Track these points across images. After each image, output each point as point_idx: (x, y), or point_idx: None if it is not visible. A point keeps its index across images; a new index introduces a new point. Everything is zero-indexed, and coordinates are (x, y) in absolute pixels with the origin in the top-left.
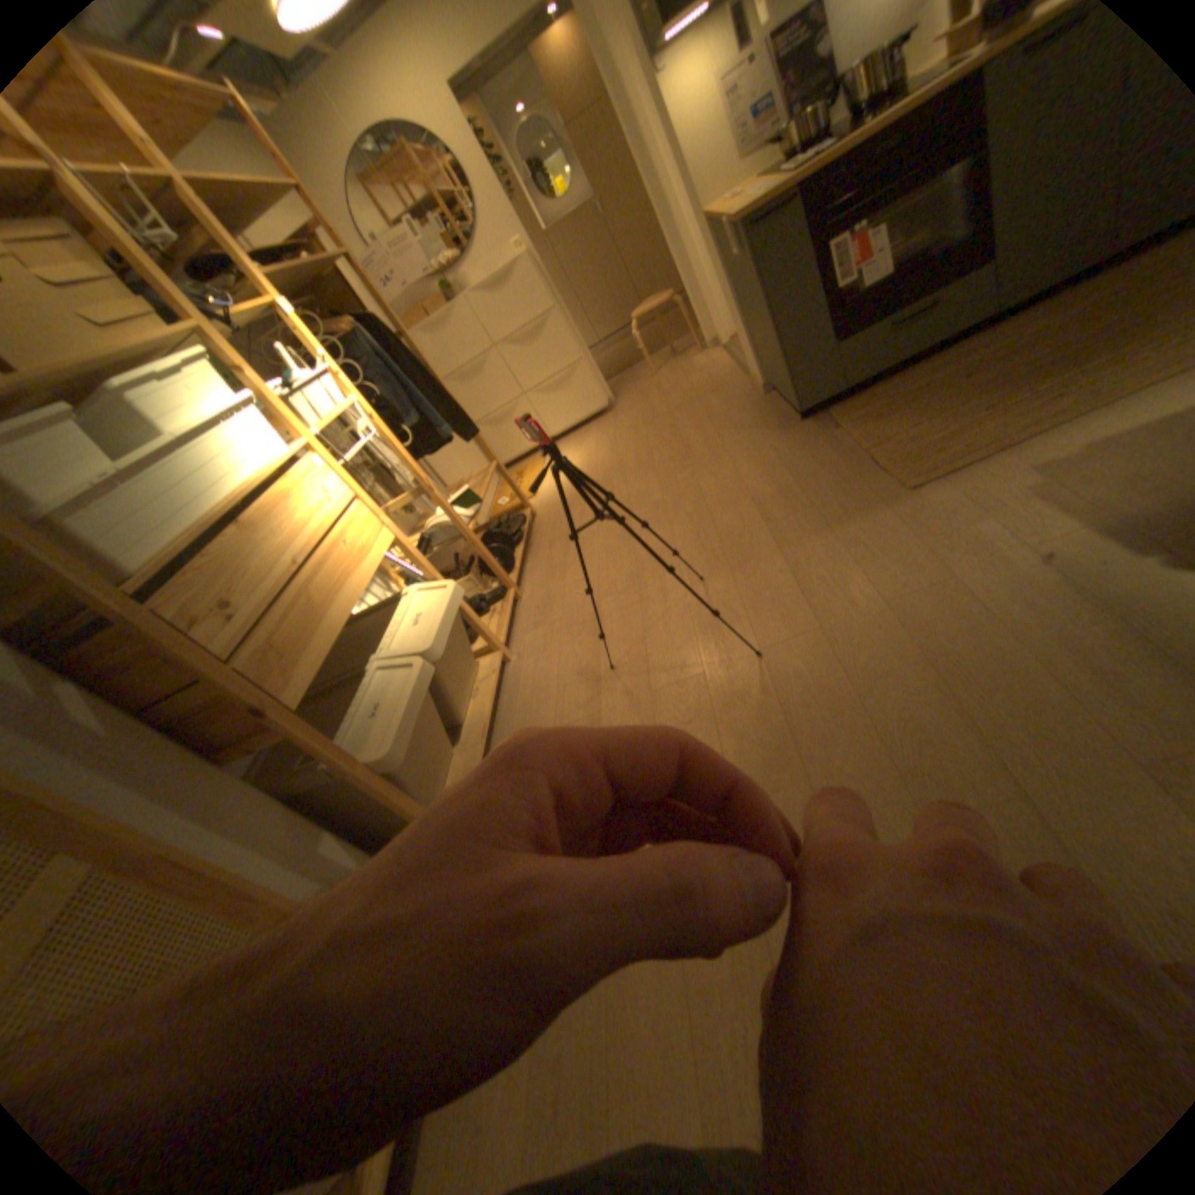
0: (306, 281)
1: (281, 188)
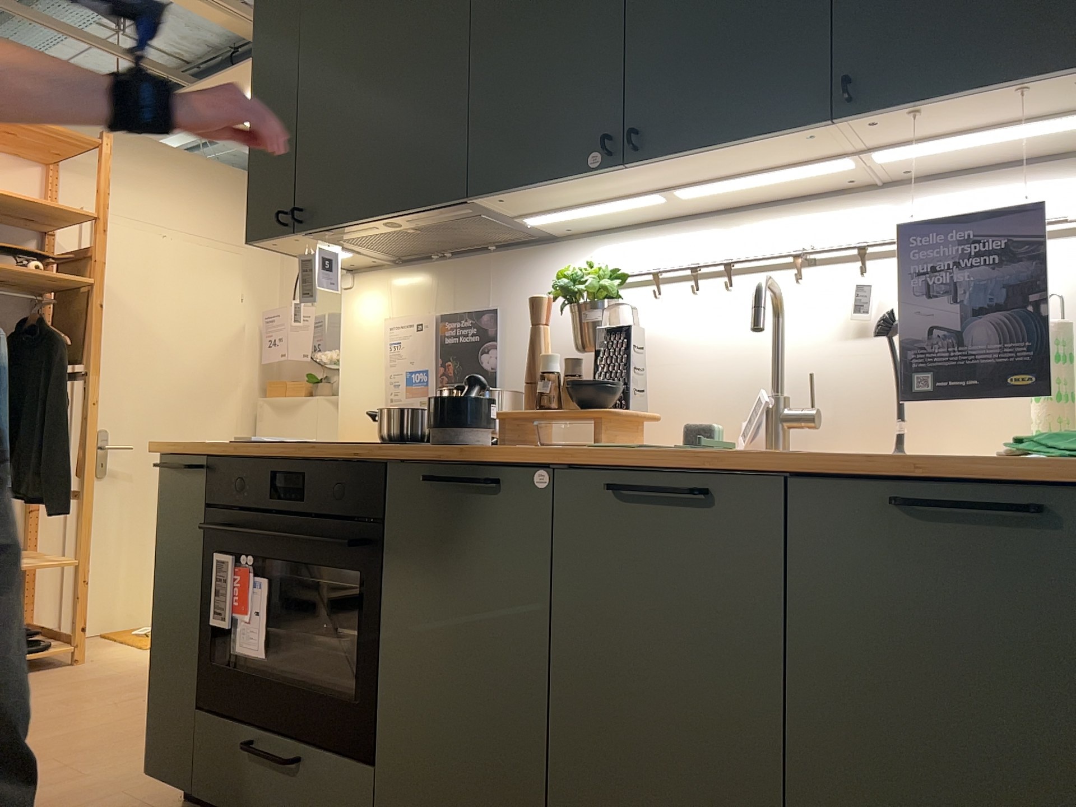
0: (61, 289)
1: (77, 216)
